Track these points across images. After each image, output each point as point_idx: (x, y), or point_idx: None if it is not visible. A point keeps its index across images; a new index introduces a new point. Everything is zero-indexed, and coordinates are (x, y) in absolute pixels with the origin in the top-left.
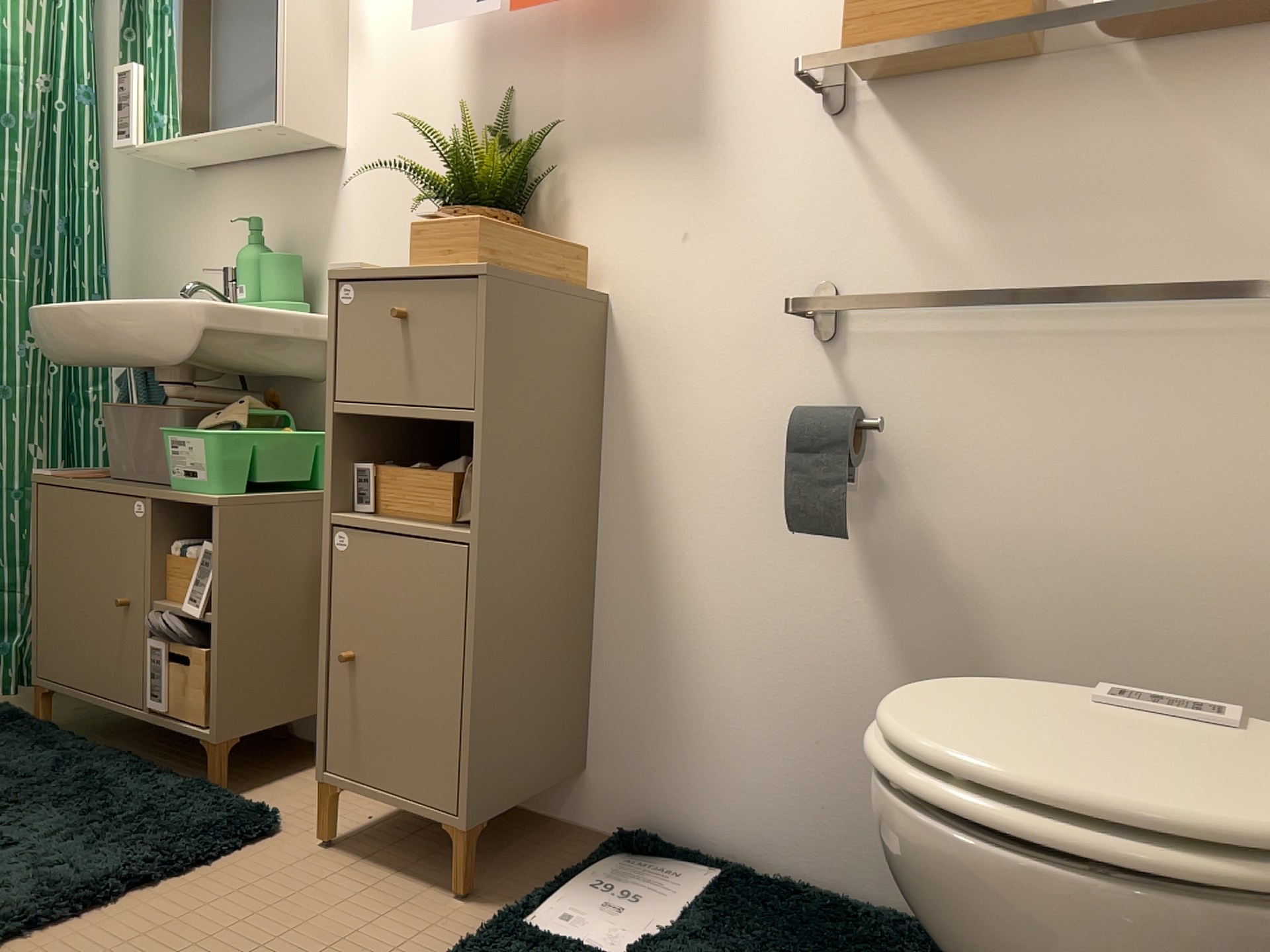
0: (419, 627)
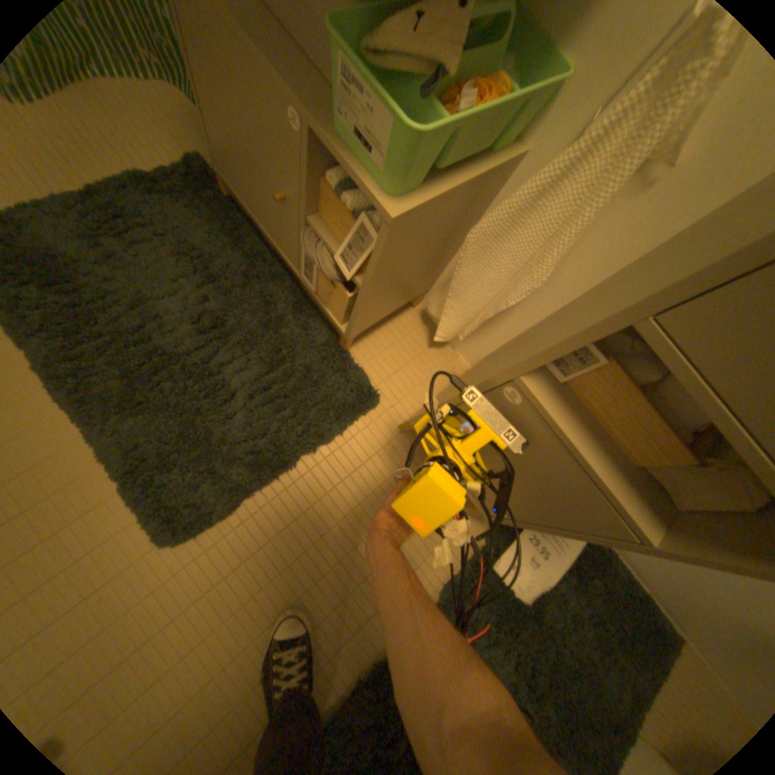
0: (531, 484)
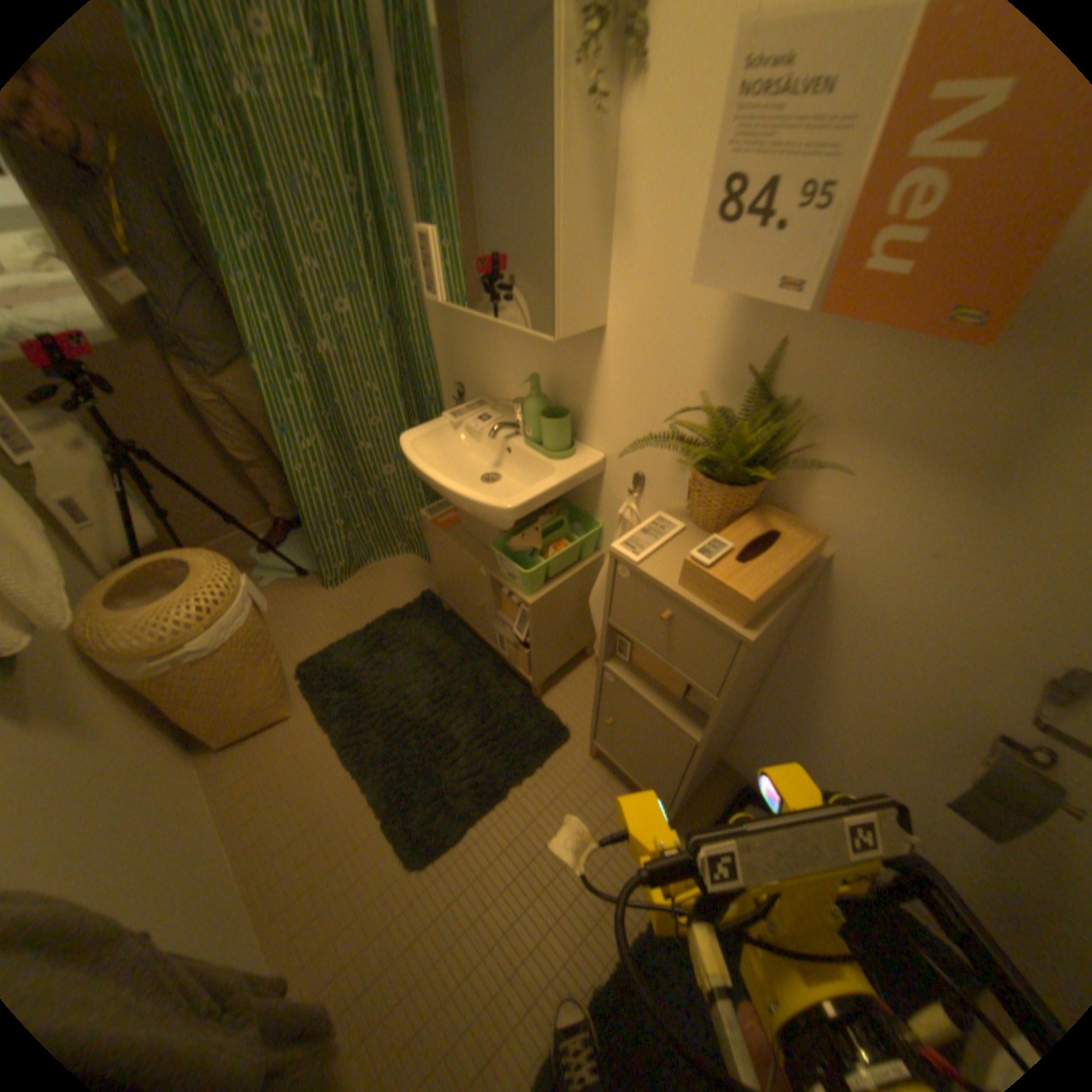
0: (653, 744)
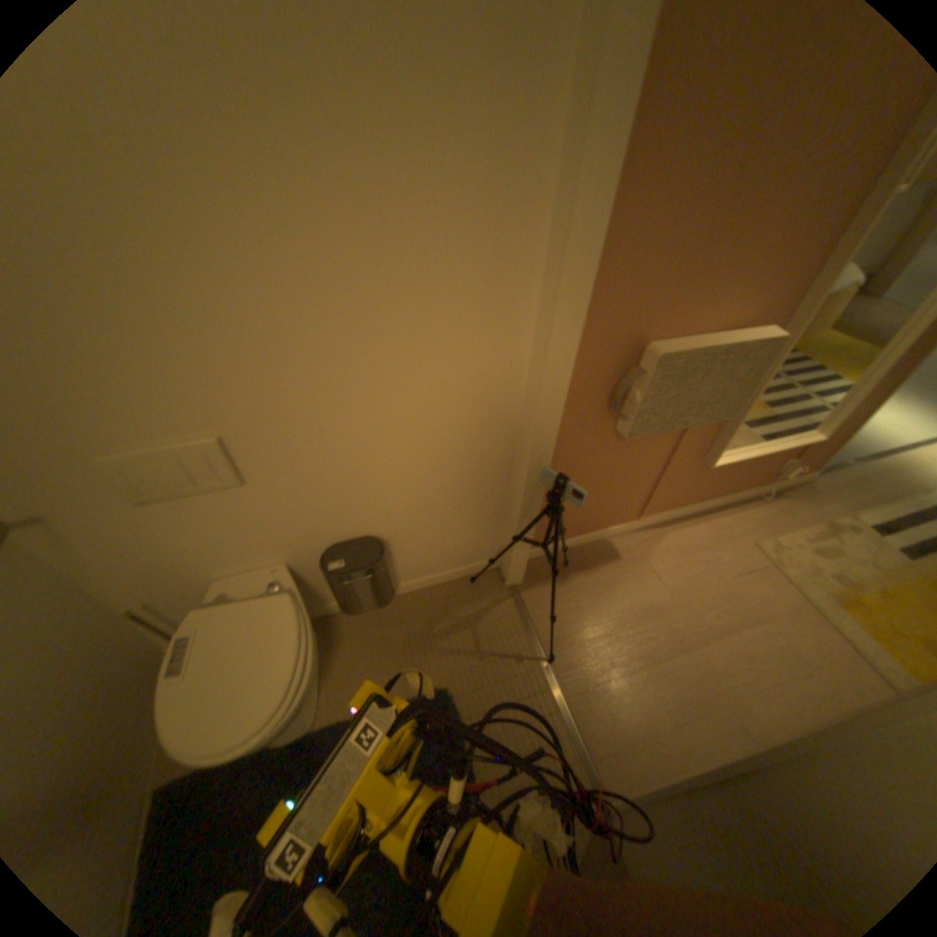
0: None
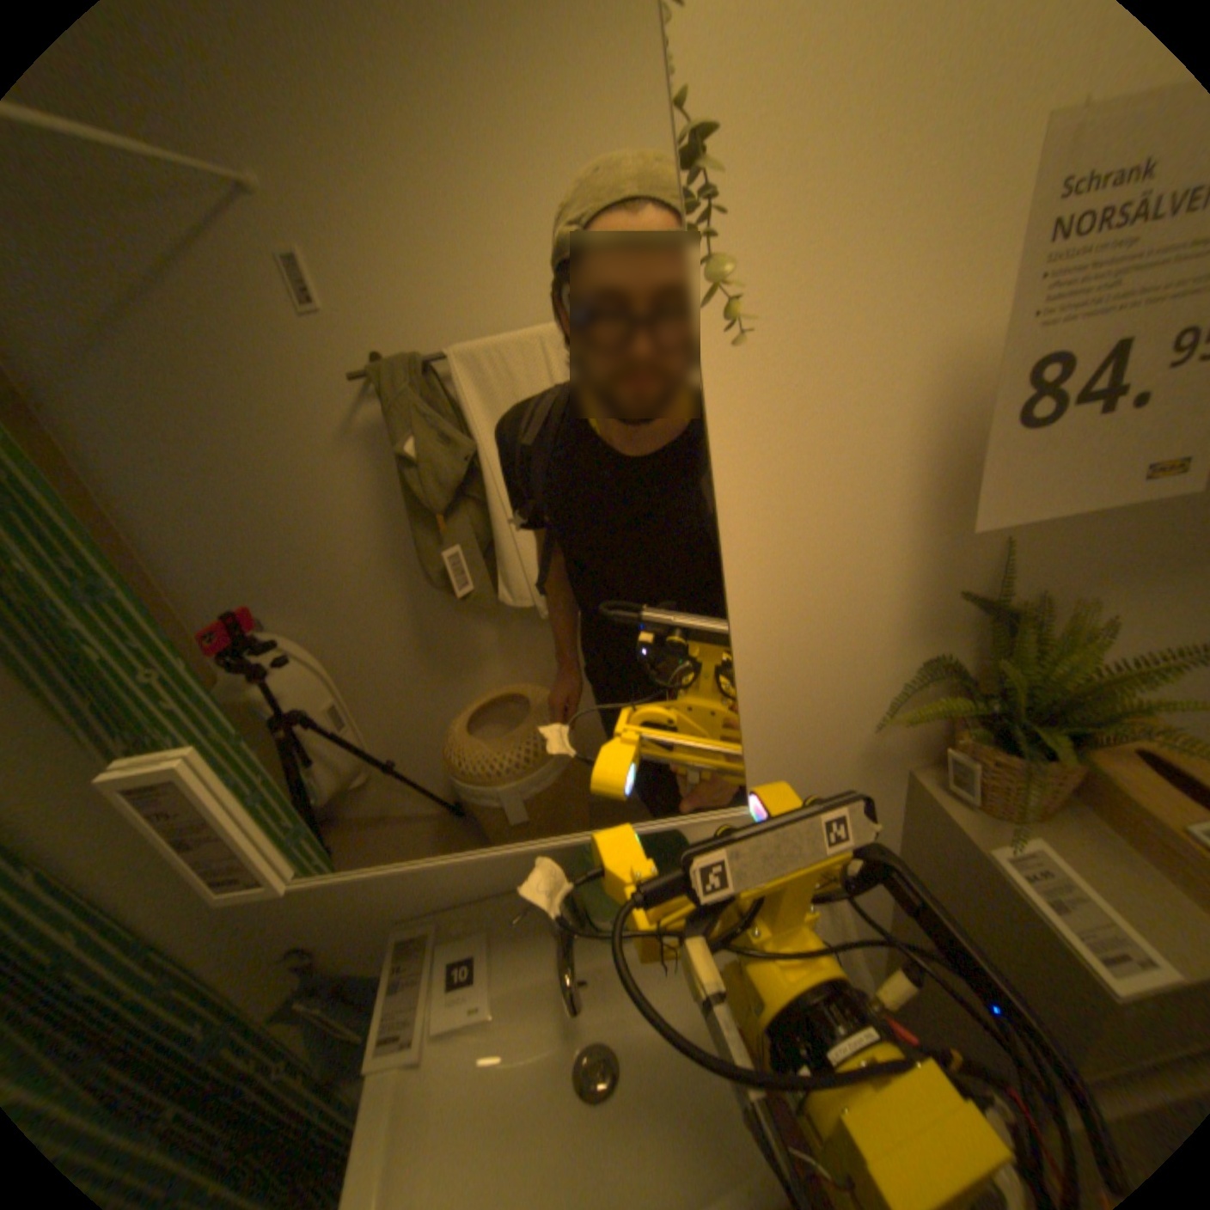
0: None
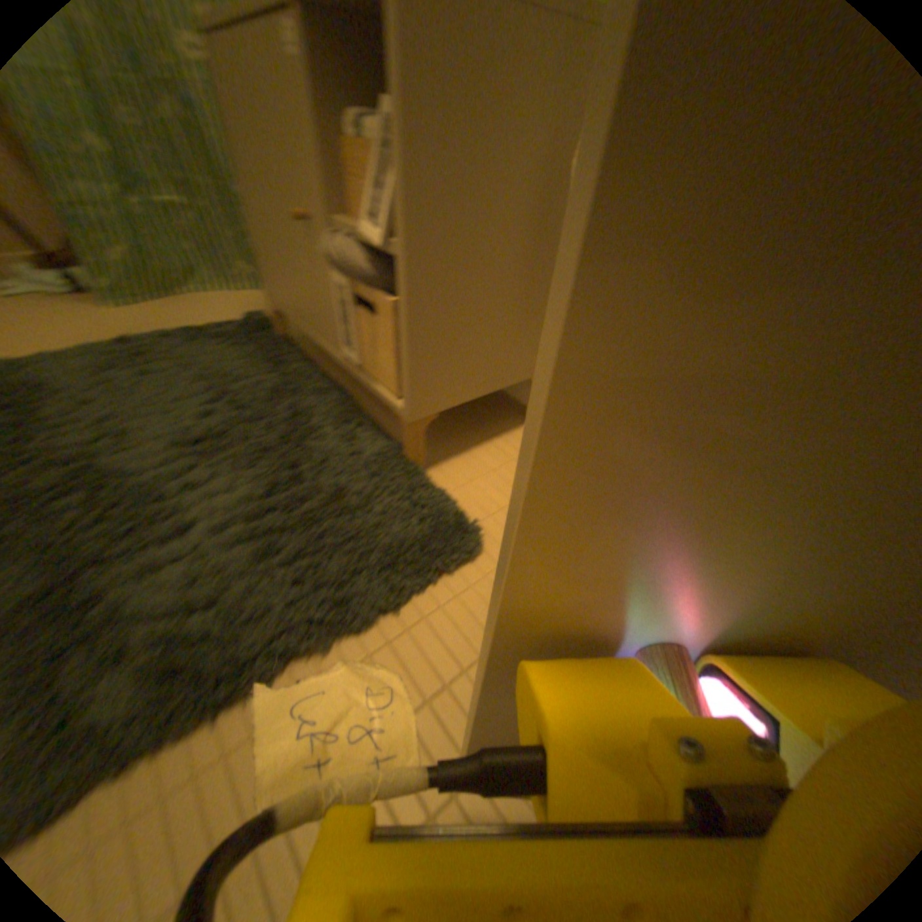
0: None
